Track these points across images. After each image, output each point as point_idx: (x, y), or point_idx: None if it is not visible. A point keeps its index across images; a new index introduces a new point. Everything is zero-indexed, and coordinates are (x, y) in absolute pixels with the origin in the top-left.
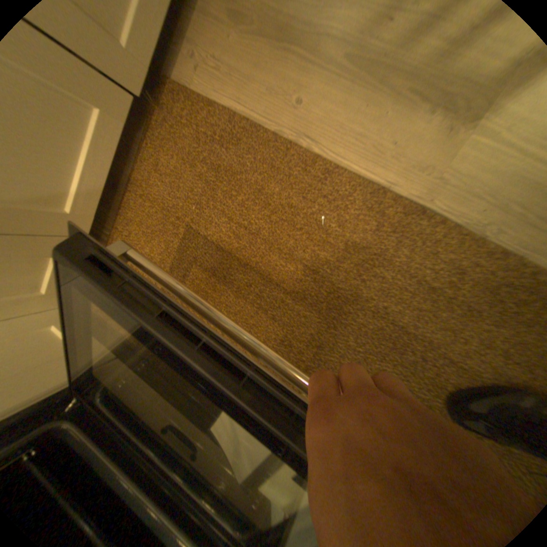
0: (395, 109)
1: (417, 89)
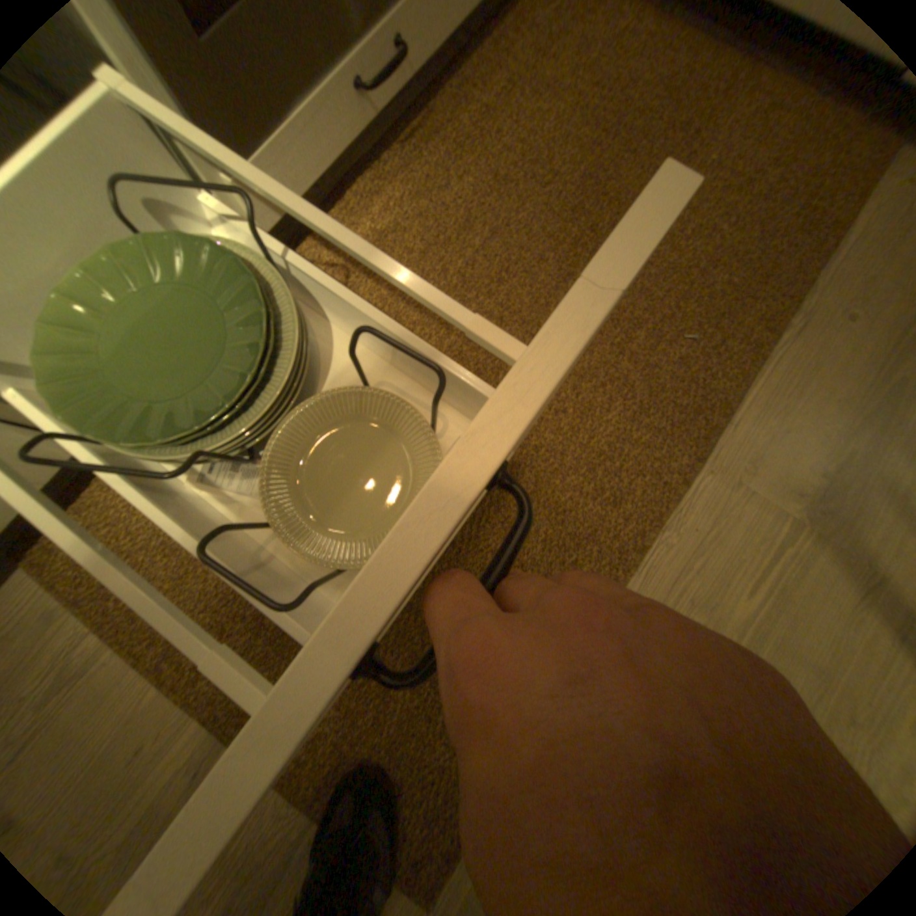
0: (826, 431)
1: (847, 457)
